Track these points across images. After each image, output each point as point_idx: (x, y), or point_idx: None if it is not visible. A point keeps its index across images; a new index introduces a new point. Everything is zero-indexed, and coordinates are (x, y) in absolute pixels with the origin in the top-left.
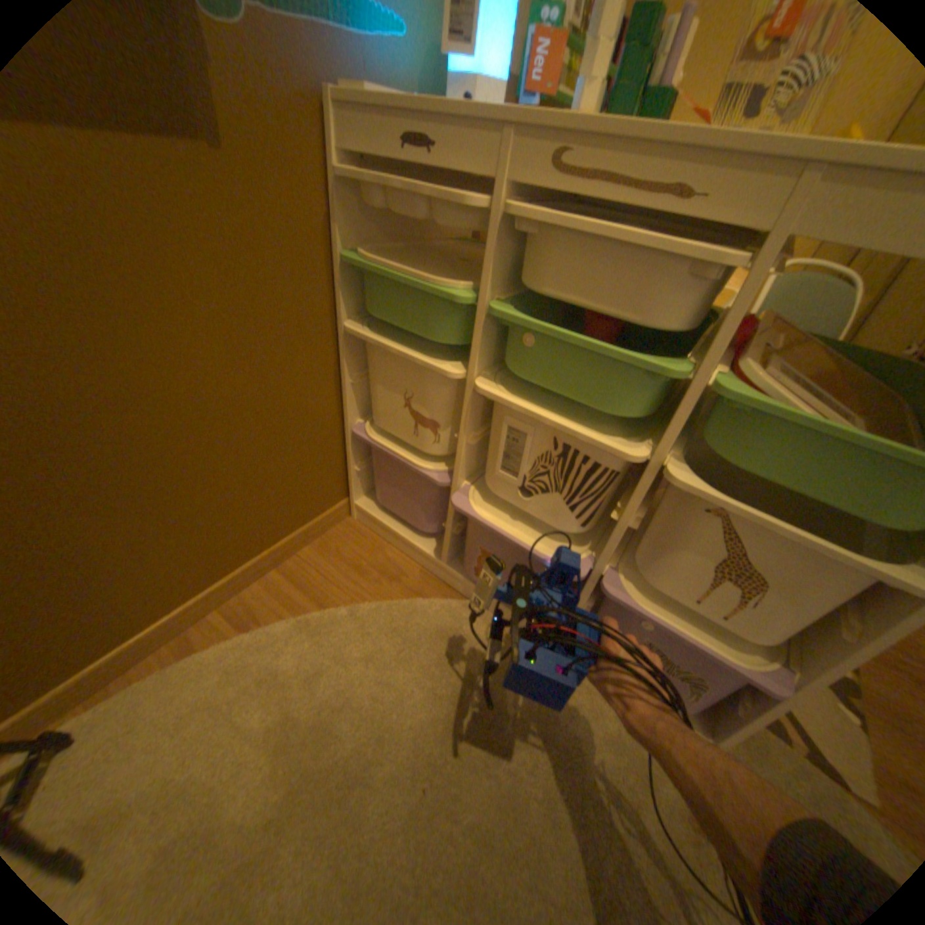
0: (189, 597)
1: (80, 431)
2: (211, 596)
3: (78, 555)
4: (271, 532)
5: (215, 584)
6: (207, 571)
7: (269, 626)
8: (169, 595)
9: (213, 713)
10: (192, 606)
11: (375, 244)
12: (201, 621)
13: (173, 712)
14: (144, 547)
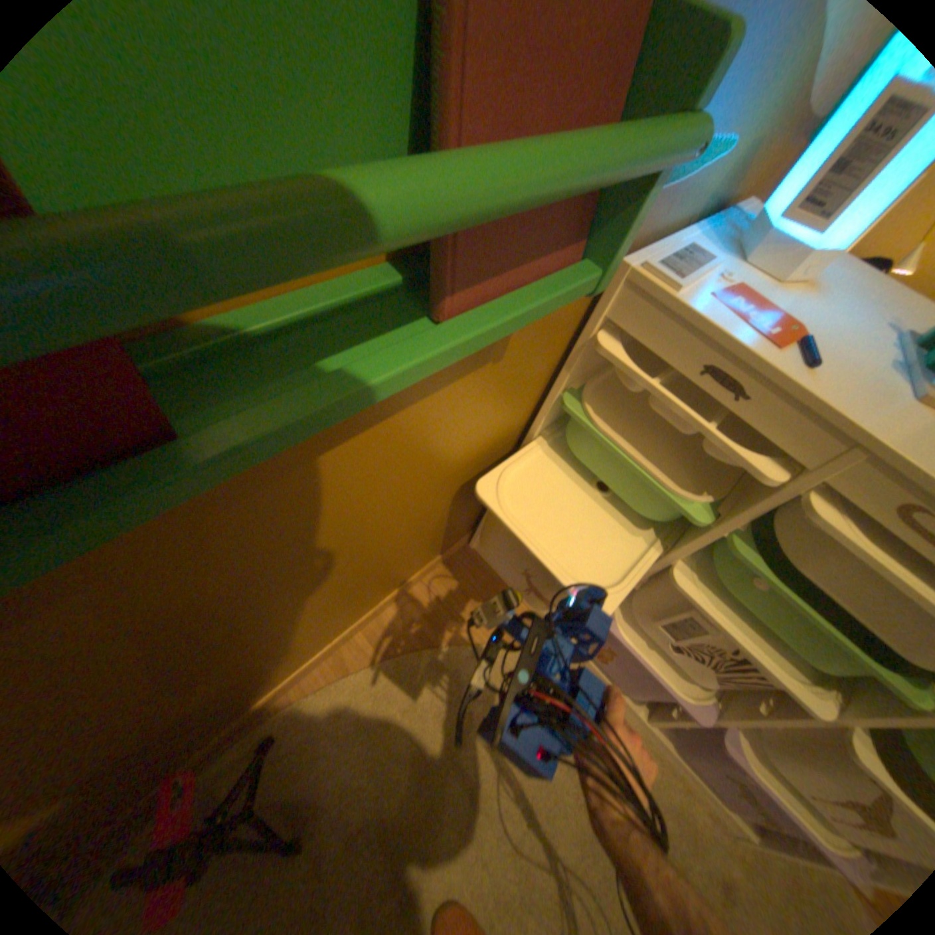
0: (346, 631)
1: (321, 589)
2: (361, 627)
3: (294, 646)
4: (411, 575)
5: (365, 619)
6: (363, 614)
7: (406, 659)
8: (335, 636)
9: (372, 736)
10: (347, 637)
11: (598, 379)
12: (351, 644)
13: (342, 729)
14: (332, 623)
